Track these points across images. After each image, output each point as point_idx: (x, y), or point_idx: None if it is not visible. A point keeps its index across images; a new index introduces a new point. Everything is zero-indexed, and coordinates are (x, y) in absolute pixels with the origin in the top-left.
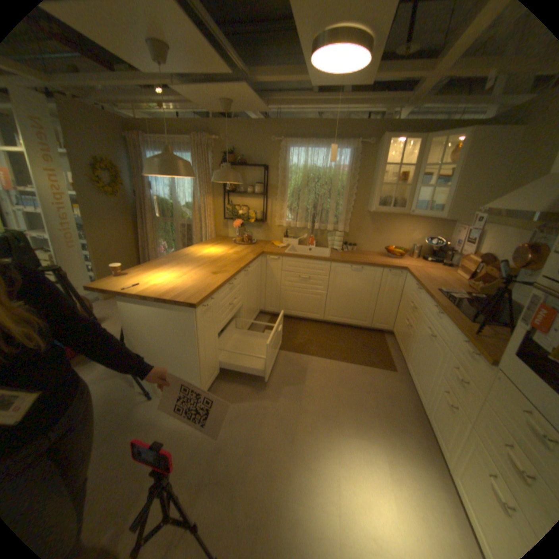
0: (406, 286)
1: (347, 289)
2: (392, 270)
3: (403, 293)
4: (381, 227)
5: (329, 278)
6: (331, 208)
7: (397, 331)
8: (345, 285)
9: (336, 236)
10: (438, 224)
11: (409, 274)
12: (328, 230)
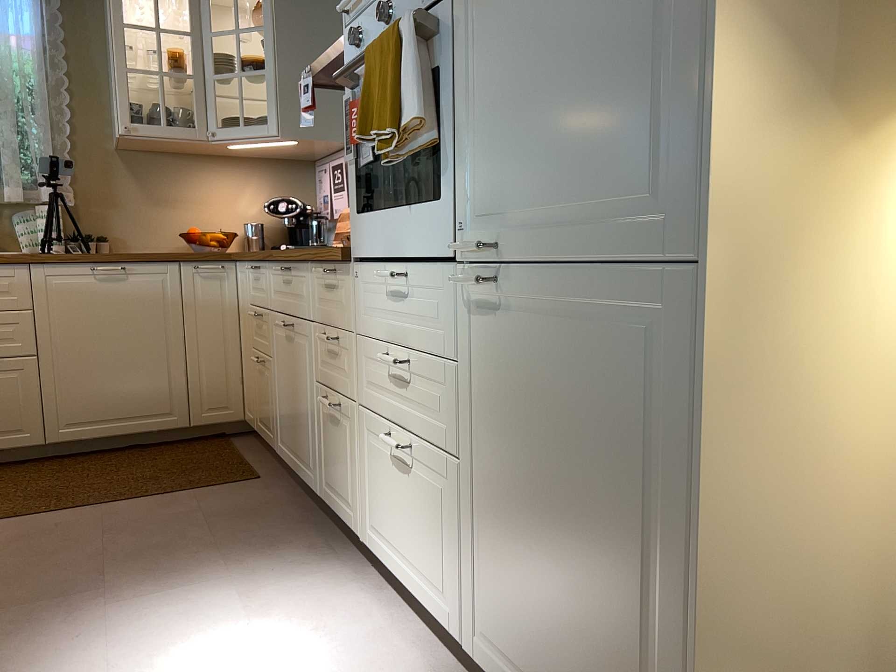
0: (240, 295)
1: (97, 334)
2: (201, 264)
3: (239, 315)
4: (161, 190)
5: (34, 314)
6: (5, 141)
7: (249, 408)
8: (89, 323)
9: (40, 215)
10: (283, 176)
11: (238, 265)
12: (12, 200)
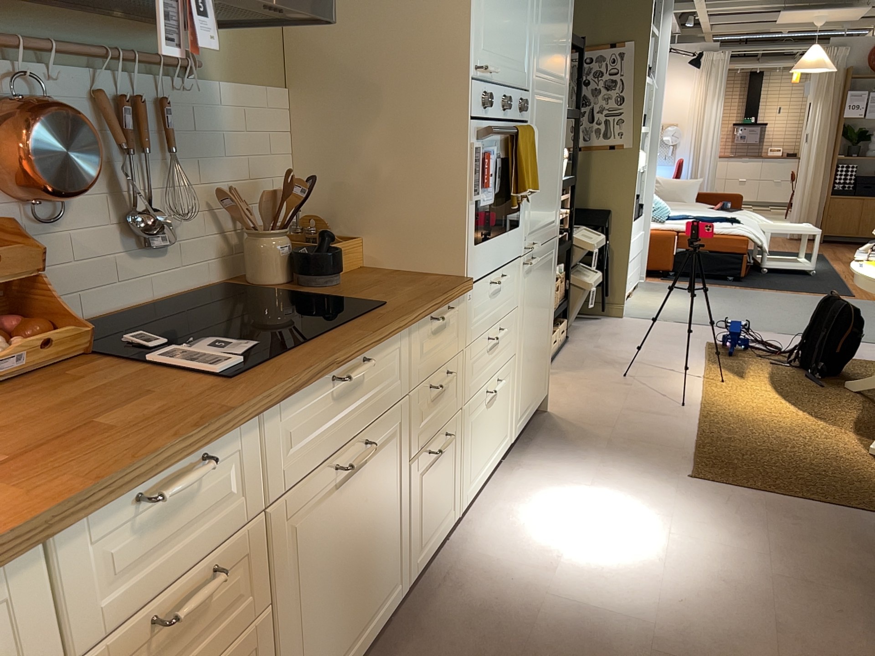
0: None
1: None
2: None
3: None
4: None
5: None
6: None
7: None
8: None
9: None
10: None
11: None
12: None
